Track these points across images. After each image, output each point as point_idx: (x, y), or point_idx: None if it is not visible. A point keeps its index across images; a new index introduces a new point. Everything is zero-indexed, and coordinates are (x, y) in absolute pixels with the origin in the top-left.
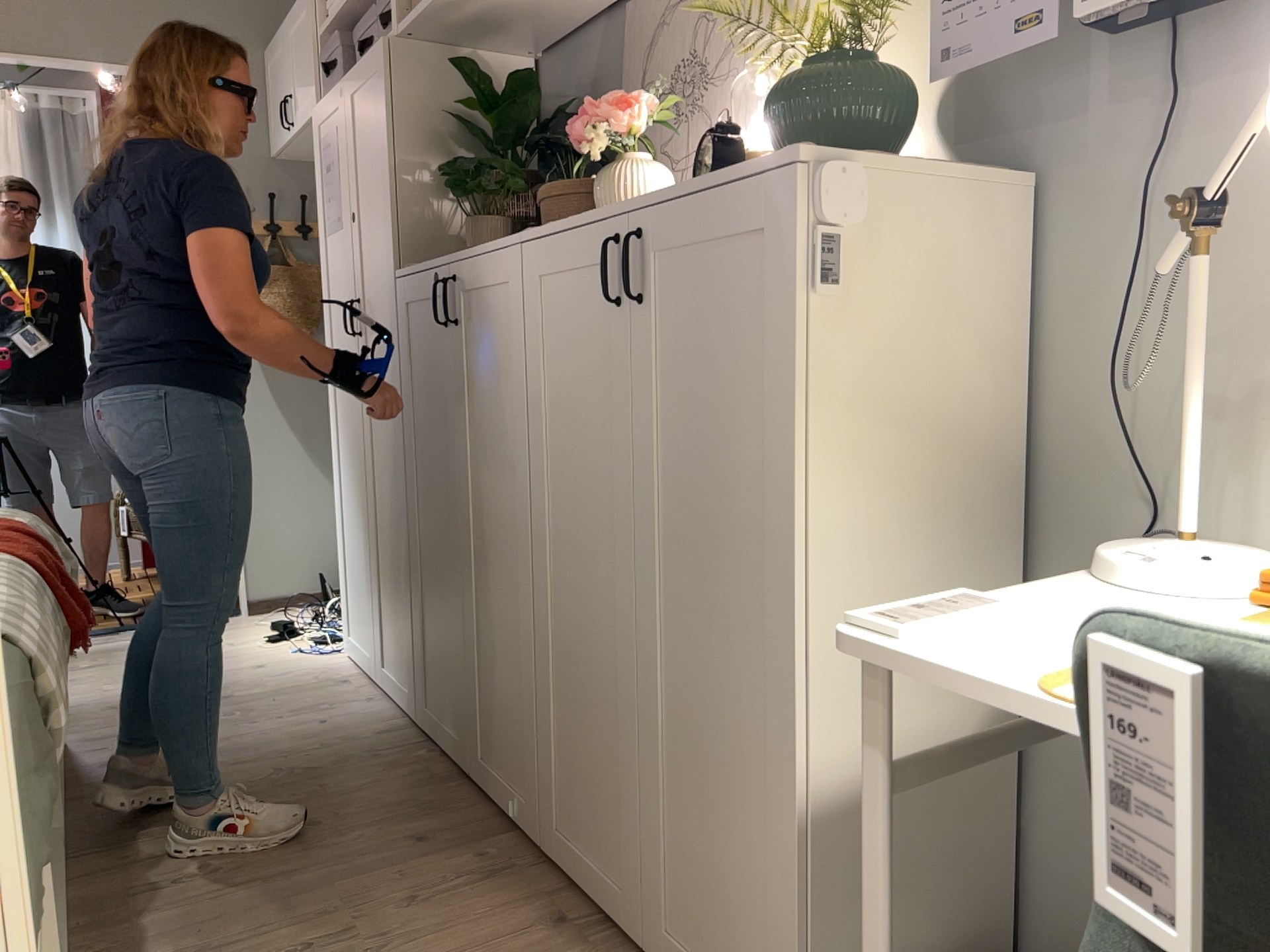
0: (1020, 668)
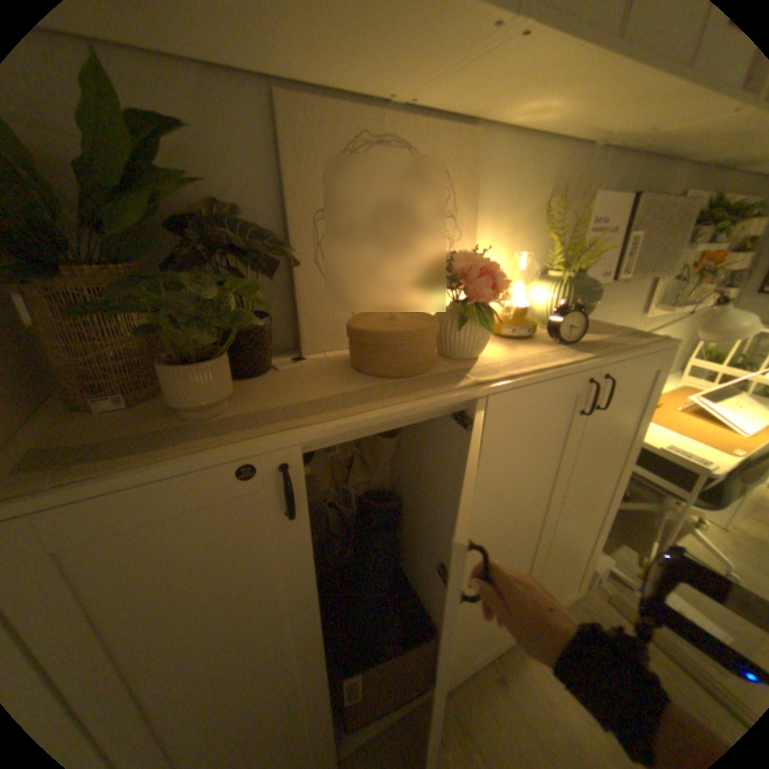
0: (709, 455)
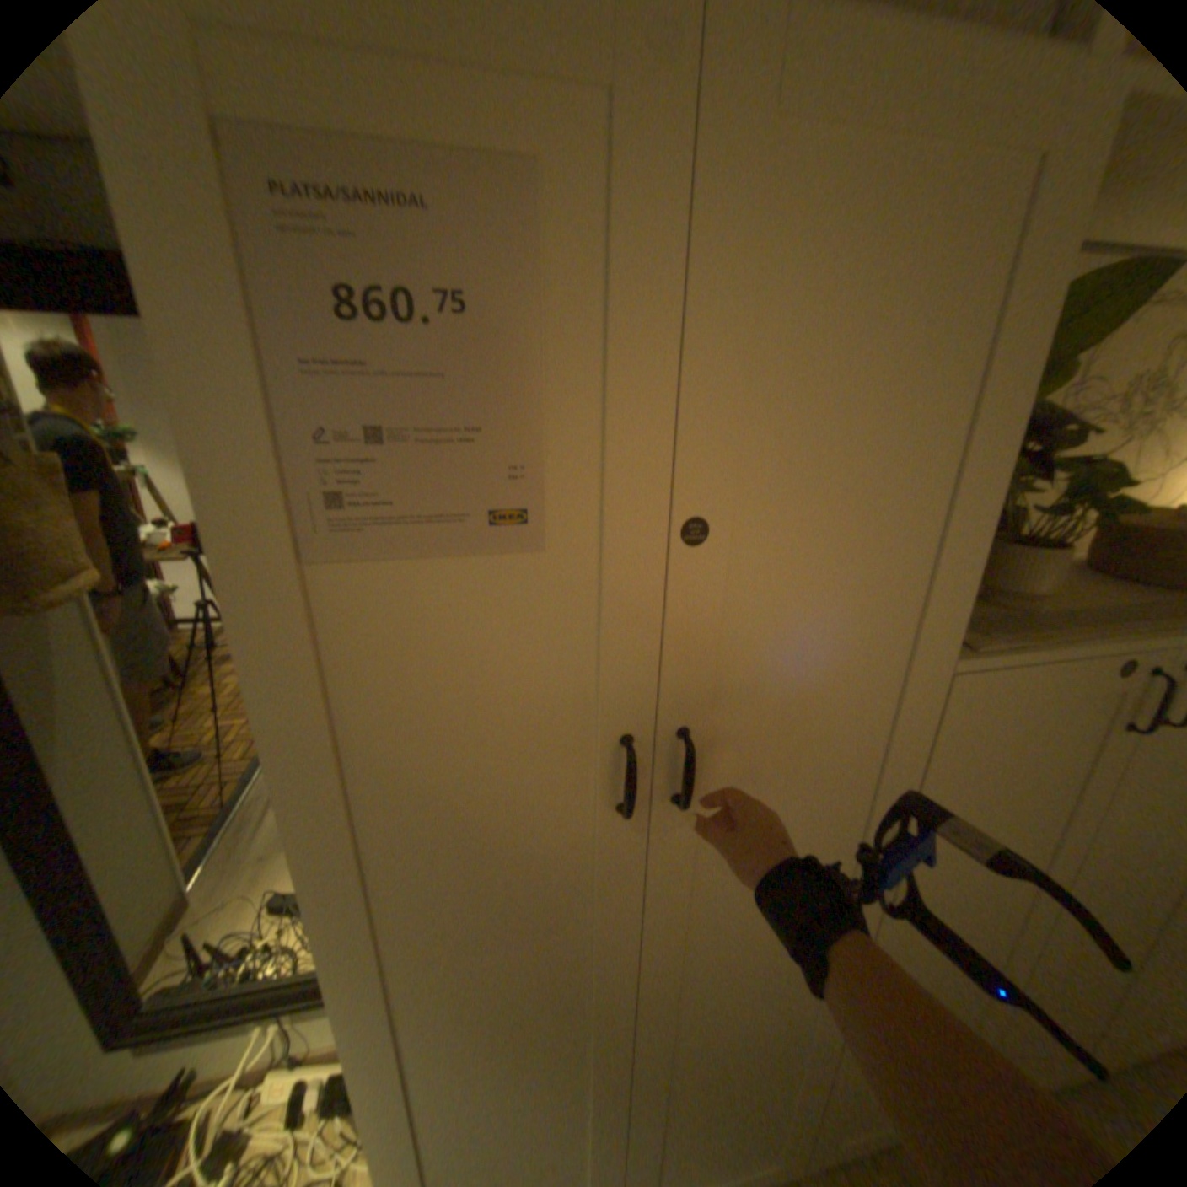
0: None
